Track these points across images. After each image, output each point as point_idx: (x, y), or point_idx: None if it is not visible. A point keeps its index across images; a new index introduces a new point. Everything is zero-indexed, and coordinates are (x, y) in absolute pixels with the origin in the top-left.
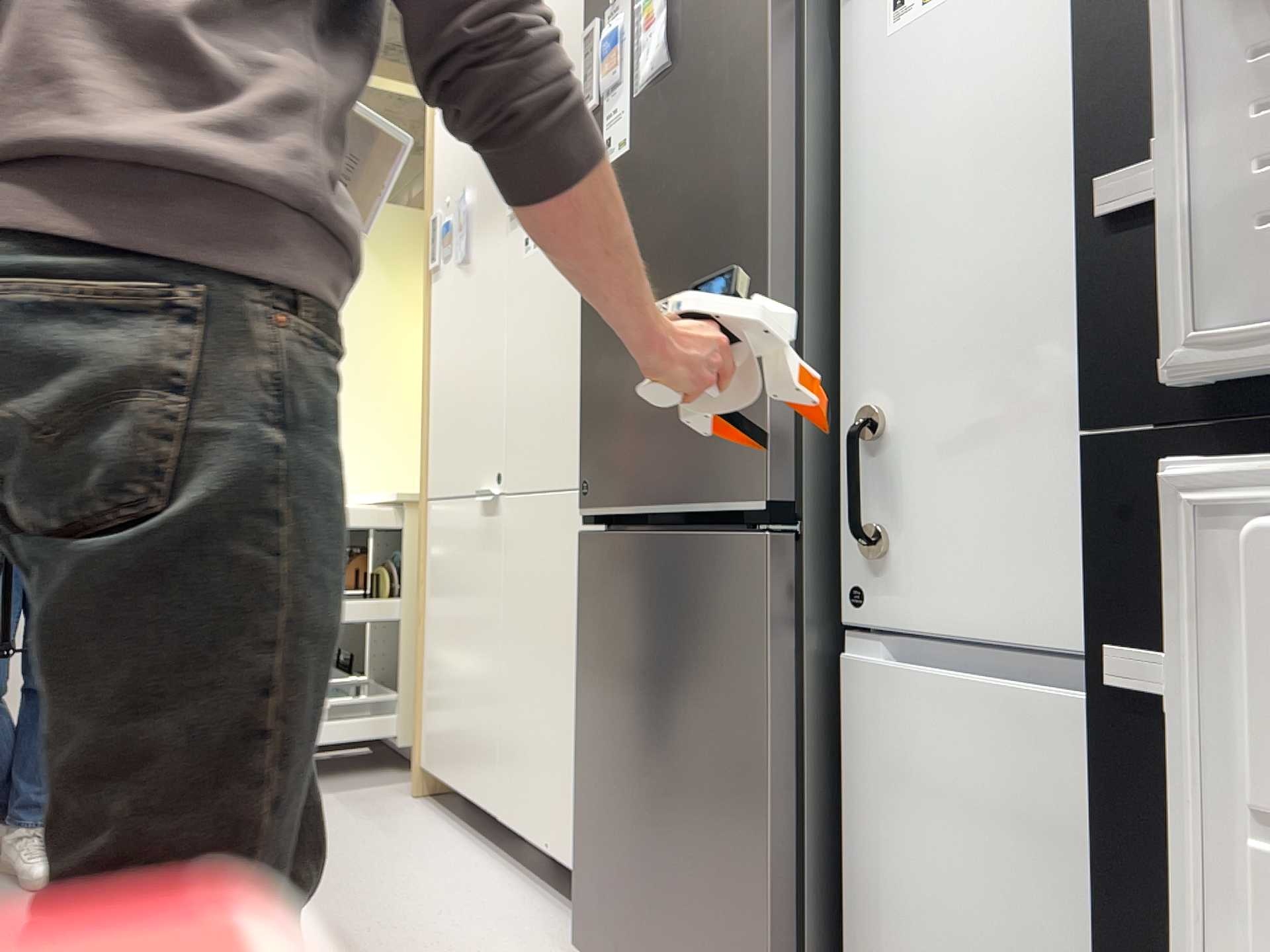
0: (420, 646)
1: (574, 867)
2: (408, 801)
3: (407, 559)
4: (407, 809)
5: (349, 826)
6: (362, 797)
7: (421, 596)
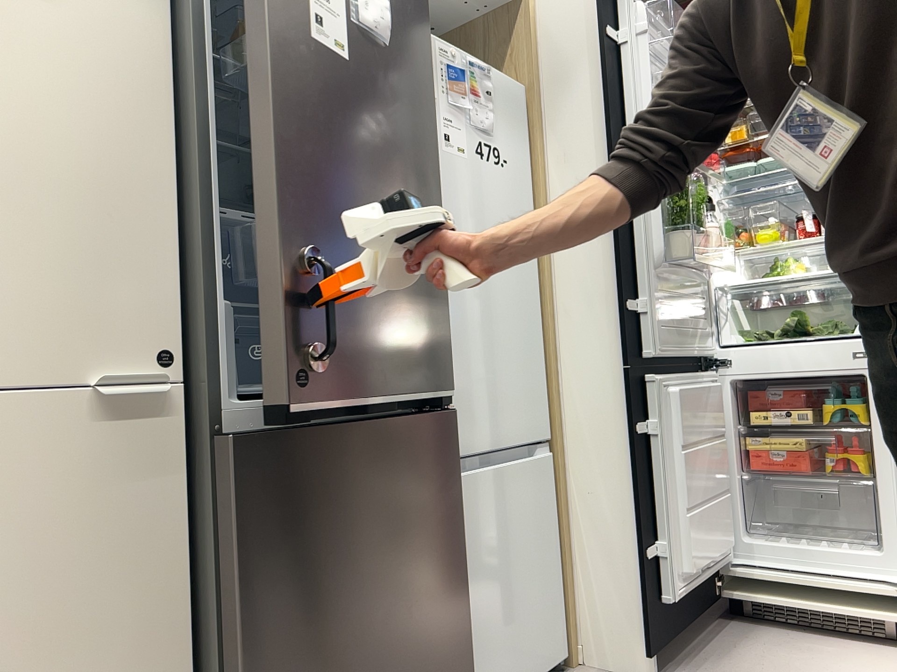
0: None
1: None
2: None
3: None
4: None
5: None
6: None
7: None
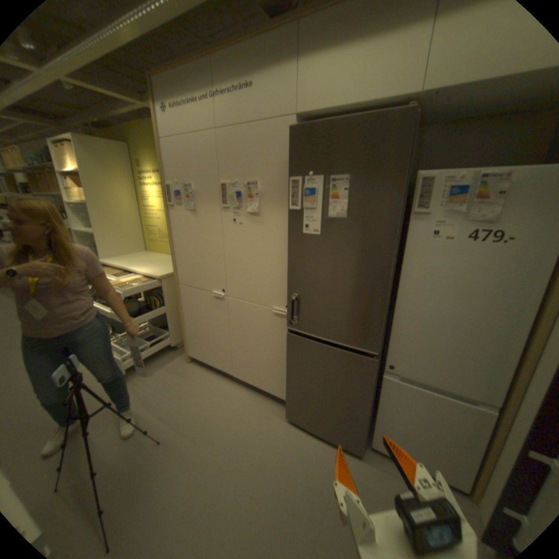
0: (183, 325)
1: (270, 392)
2: (187, 365)
3: (166, 295)
4: (189, 369)
5: (180, 383)
6: (171, 367)
7: (181, 311)
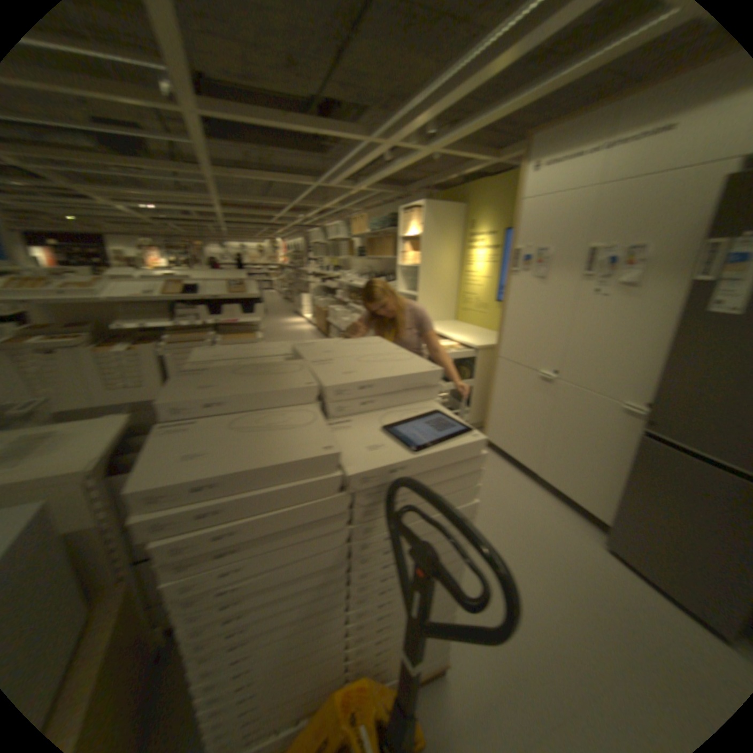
0: (490, 403)
1: (589, 508)
2: None
3: (476, 367)
4: None
5: None
6: None
7: (492, 388)
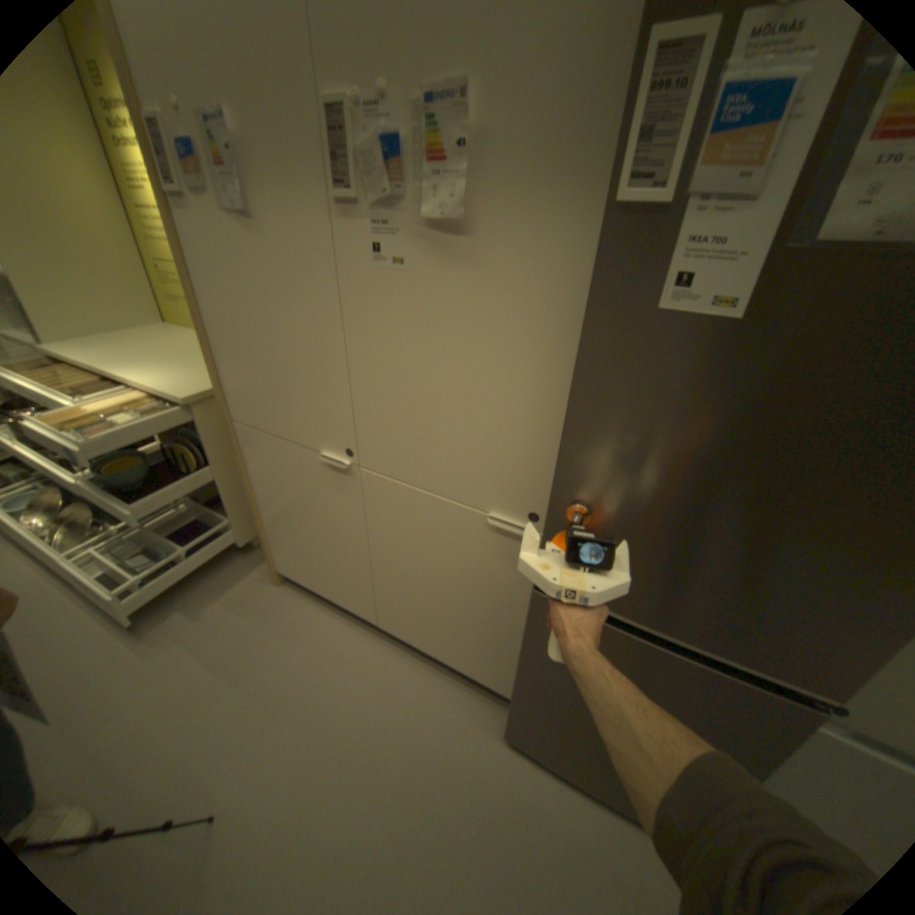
0: (257, 512)
1: (466, 671)
2: (276, 590)
3: (208, 440)
4: (281, 600)
5: (260, 639)
6: (240, 596)
7: (249, 484)
